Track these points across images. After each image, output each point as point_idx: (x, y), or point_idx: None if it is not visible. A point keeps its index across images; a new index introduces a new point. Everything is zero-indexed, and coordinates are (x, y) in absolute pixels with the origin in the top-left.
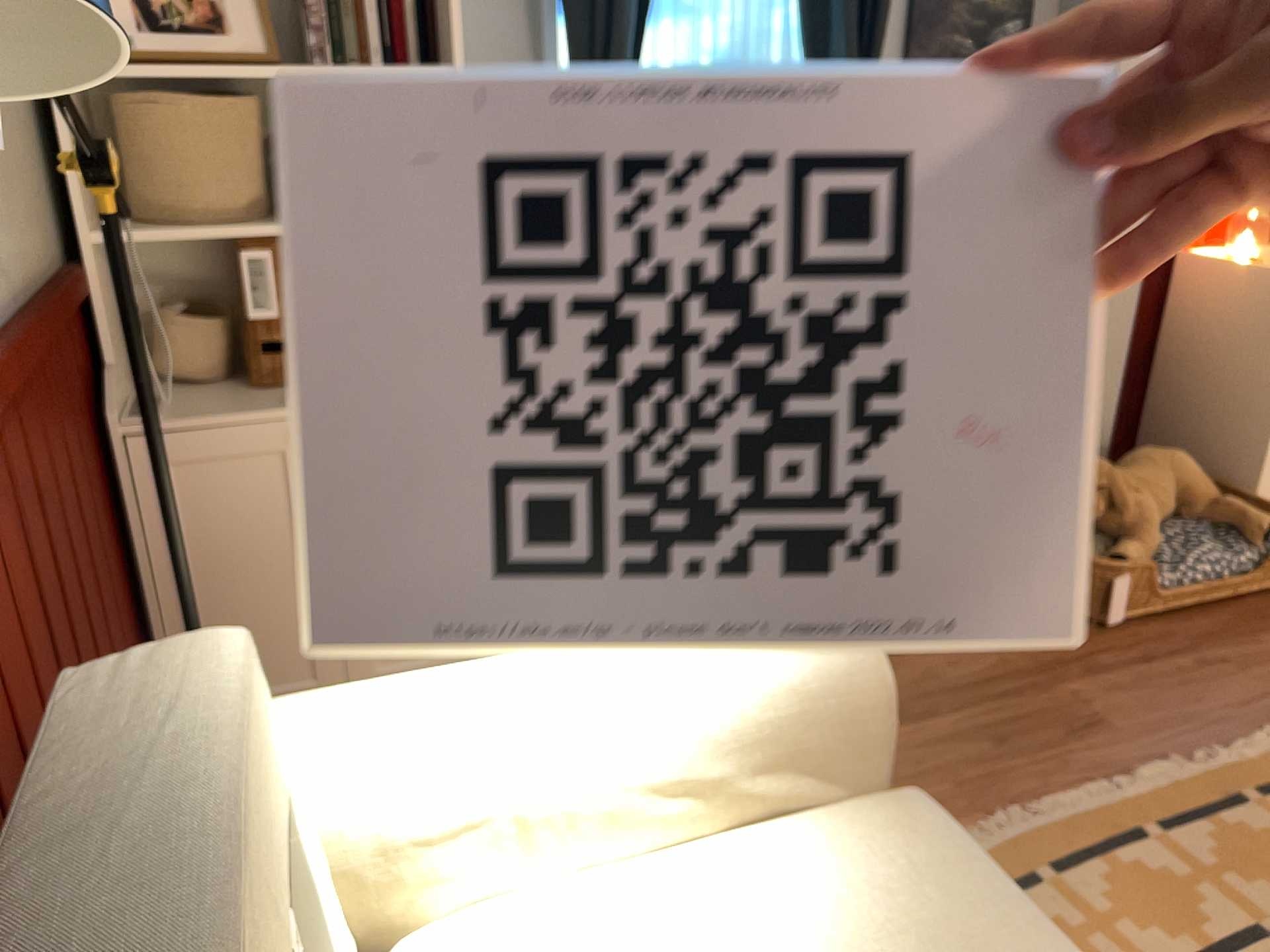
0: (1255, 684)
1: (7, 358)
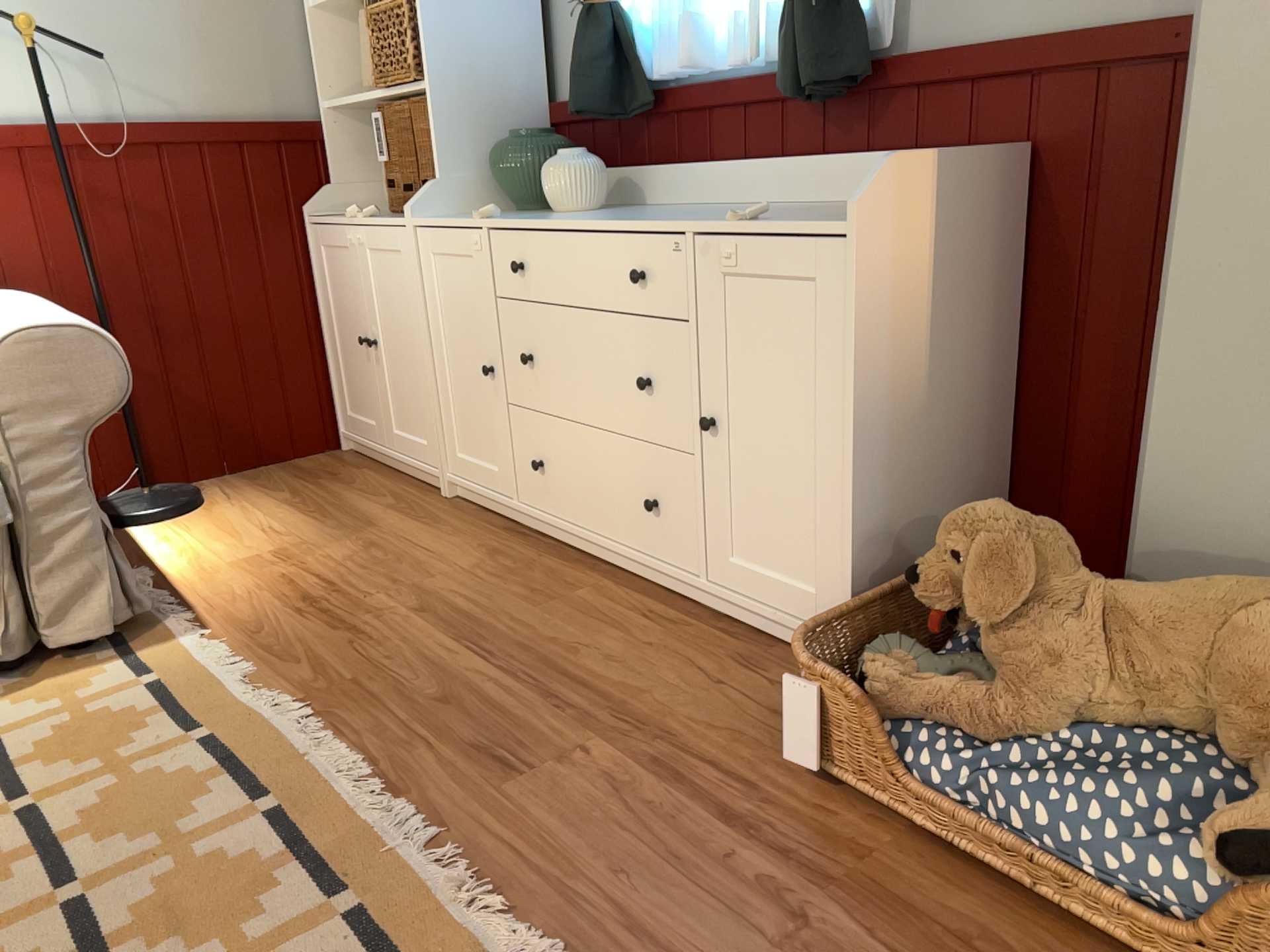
0: None
1: (108, 134)
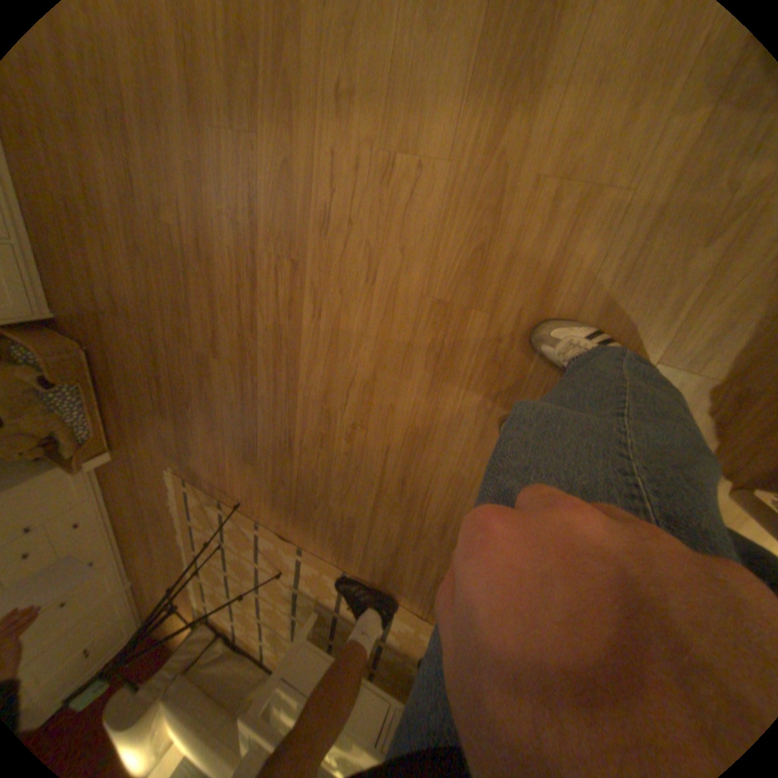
0: (138, 451)
1: None
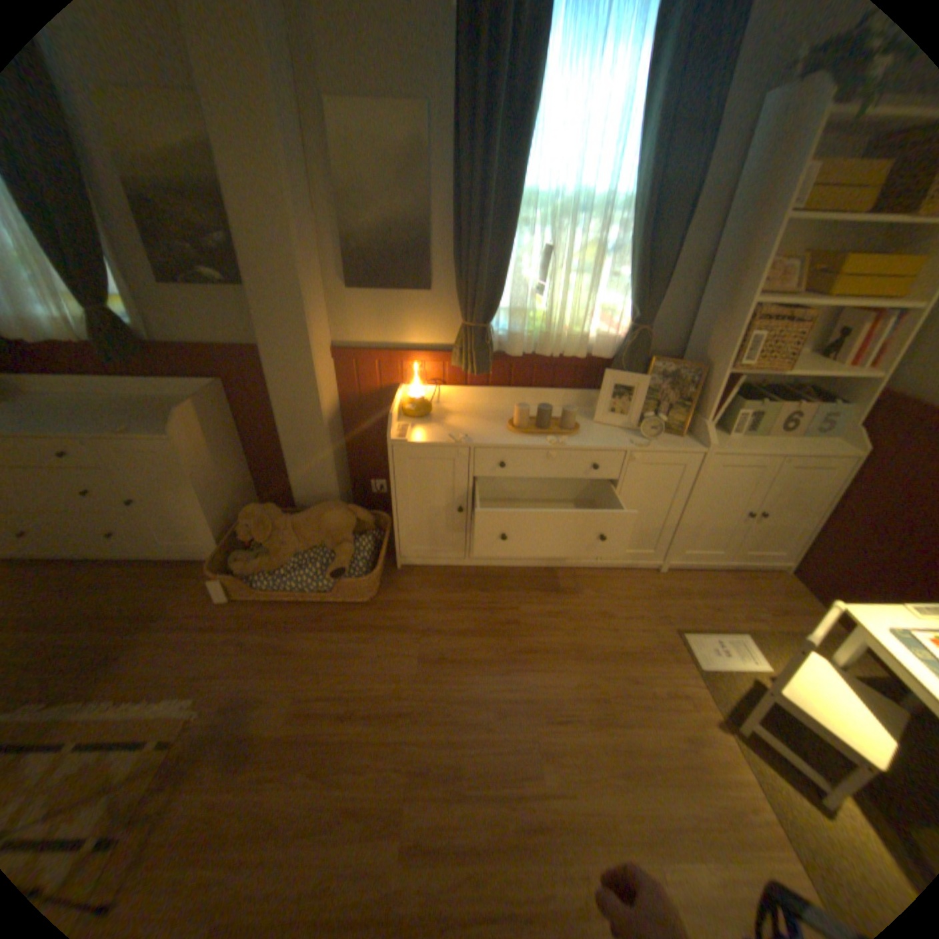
0: (226, 665)
1: None
